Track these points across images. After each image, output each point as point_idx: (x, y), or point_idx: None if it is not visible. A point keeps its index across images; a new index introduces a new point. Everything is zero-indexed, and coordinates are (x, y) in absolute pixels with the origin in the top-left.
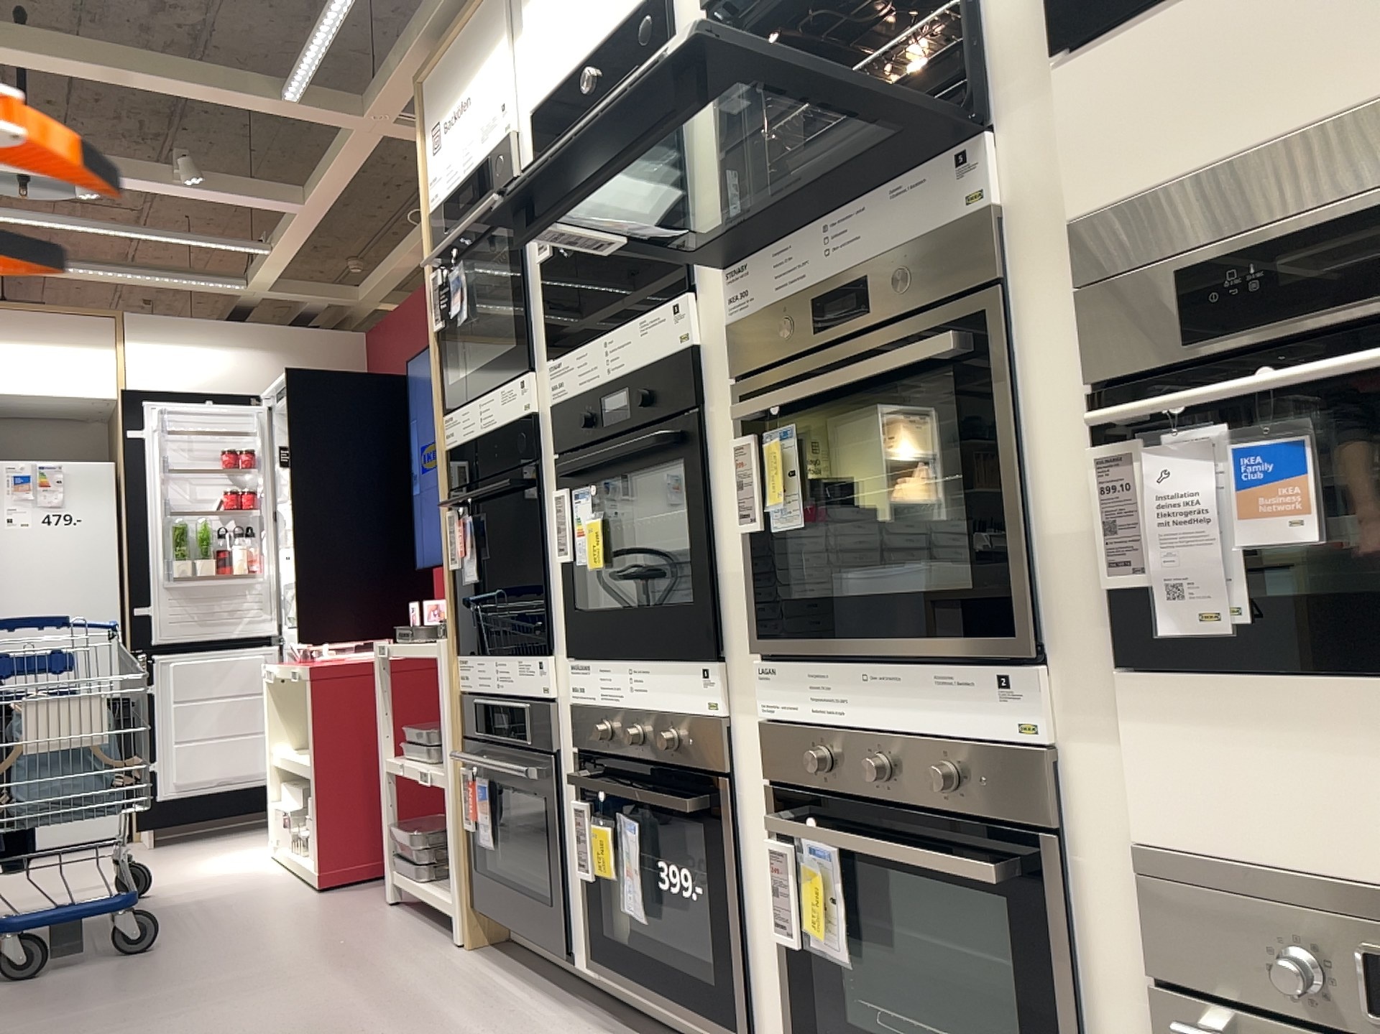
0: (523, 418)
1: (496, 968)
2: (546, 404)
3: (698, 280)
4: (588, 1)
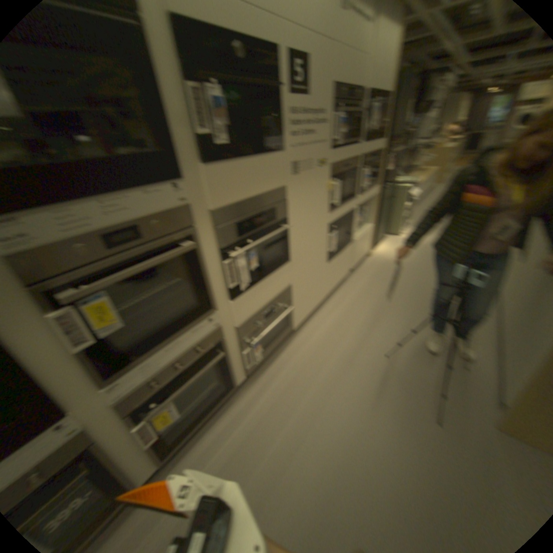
0: None
1: None
2: None
3: None
4: None
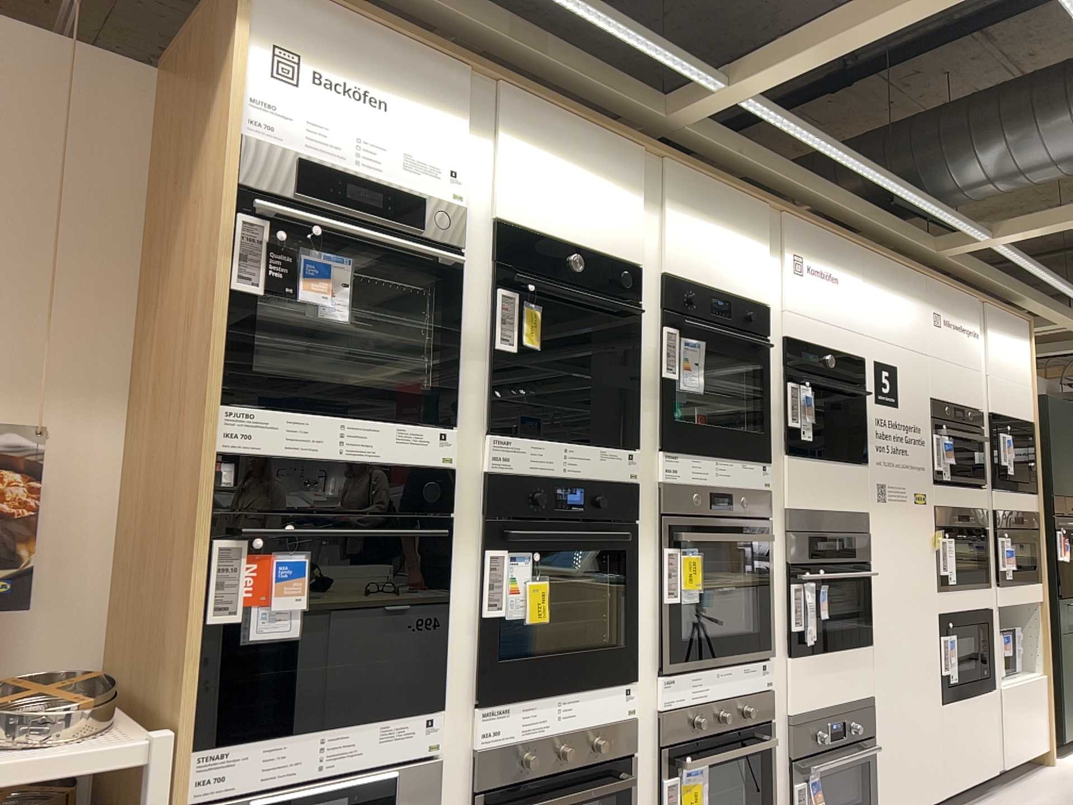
0: (432, 465)
1: None
2: (472, 464)
3: (634, 445)
4: (580, 217)
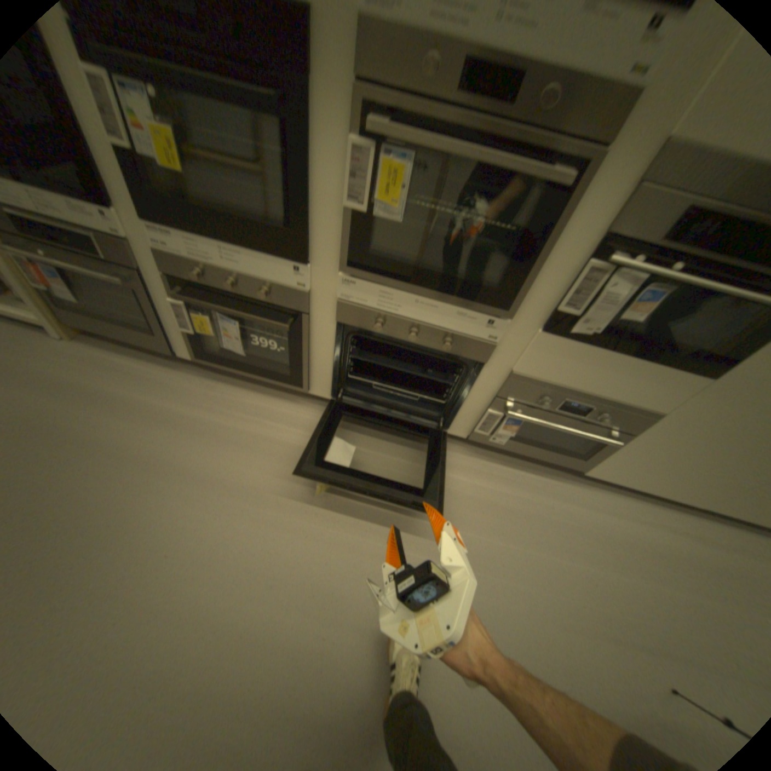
0: None
1: (102, 350)
2: None
3: None
4: None
